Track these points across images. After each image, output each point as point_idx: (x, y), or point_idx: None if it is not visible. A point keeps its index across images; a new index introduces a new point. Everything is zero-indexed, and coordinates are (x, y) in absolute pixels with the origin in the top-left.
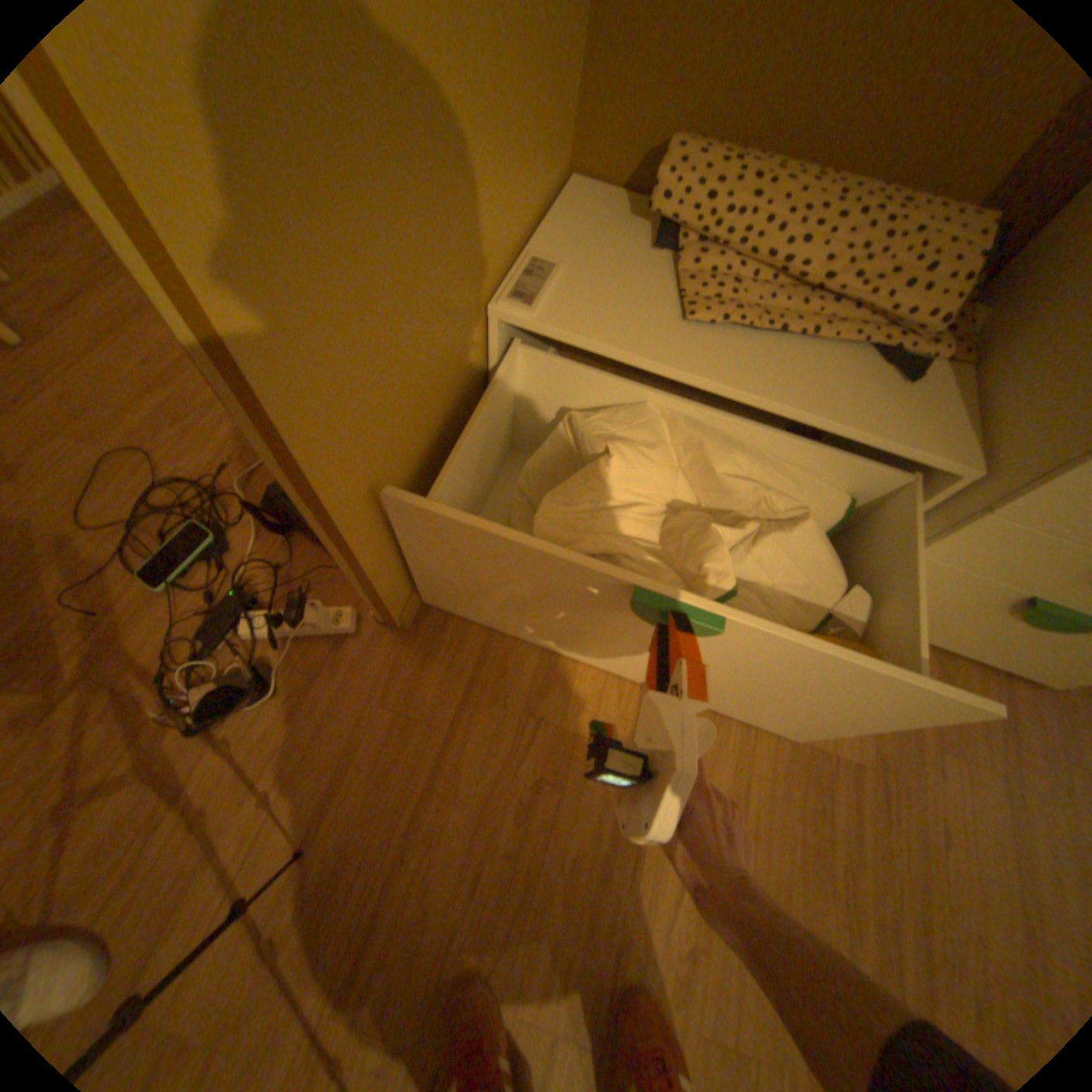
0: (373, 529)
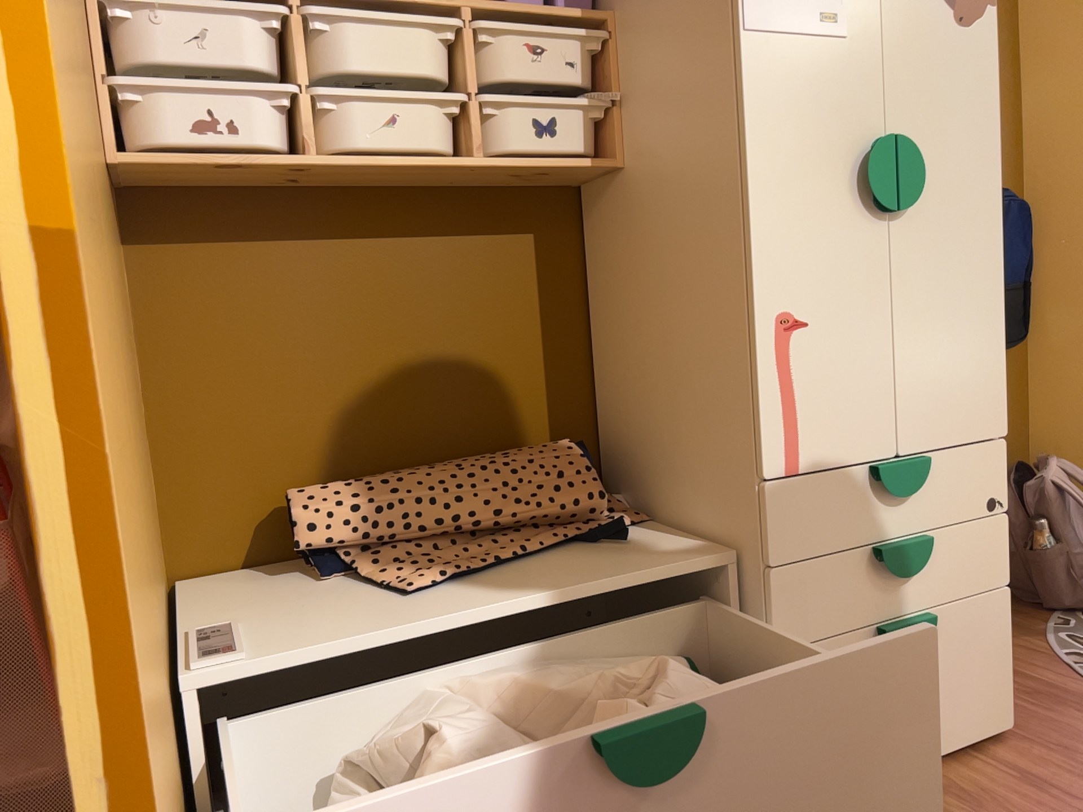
0: None
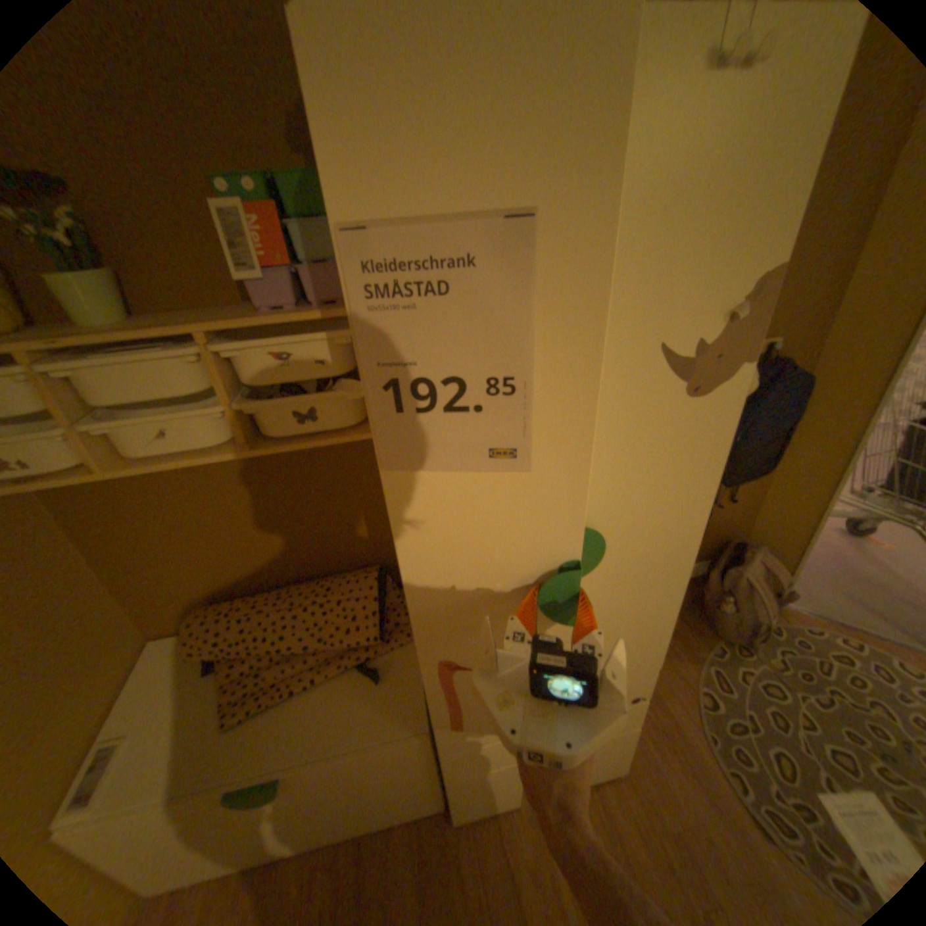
0: None
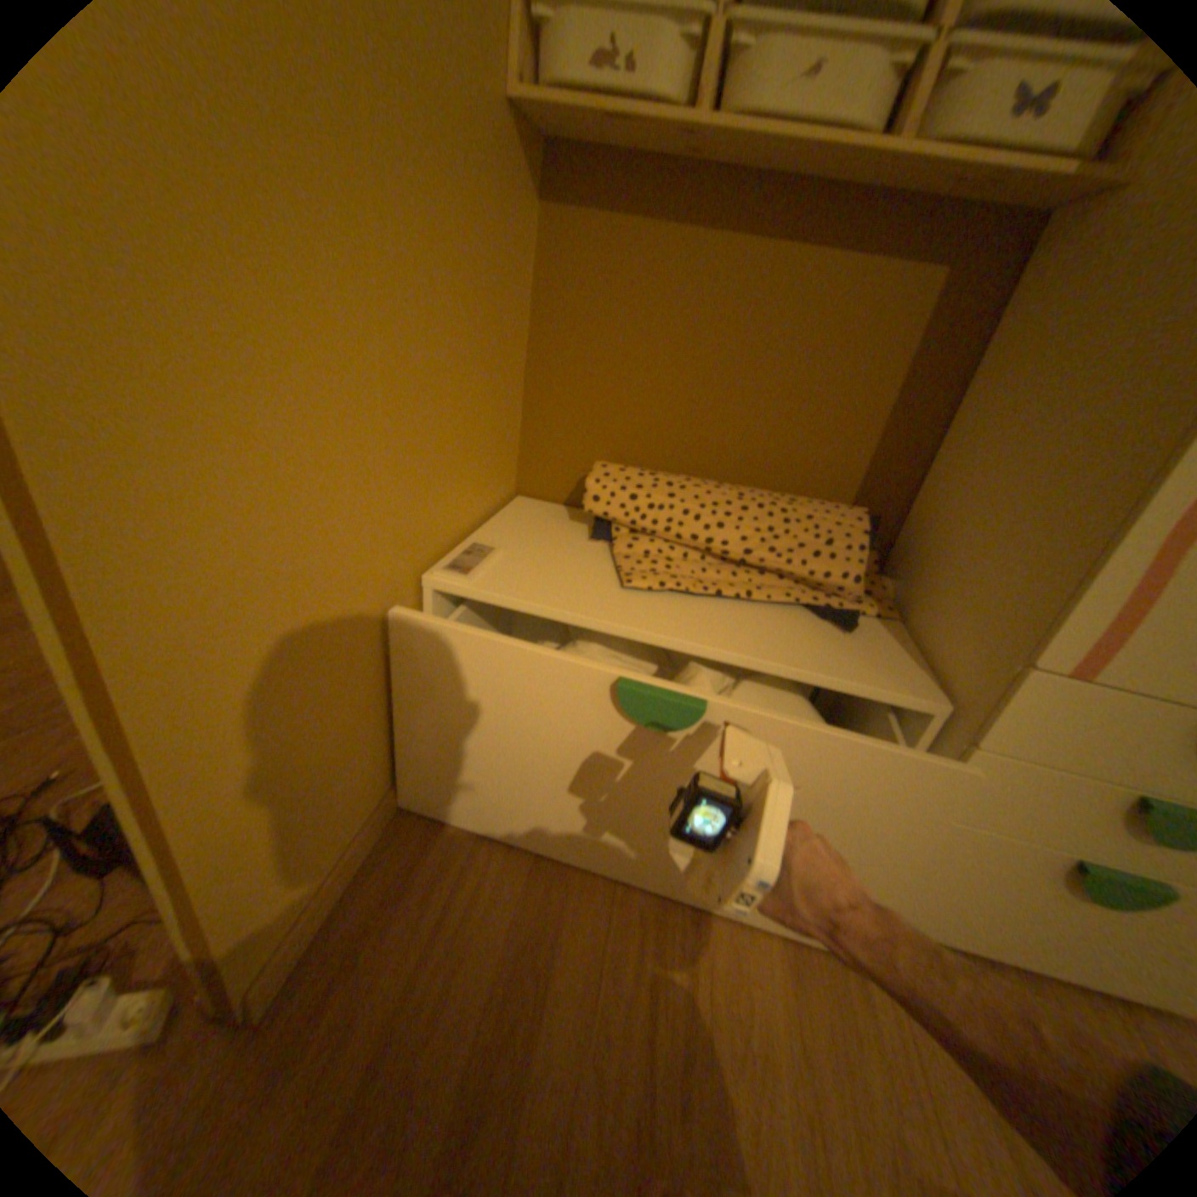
0: (221, 815)
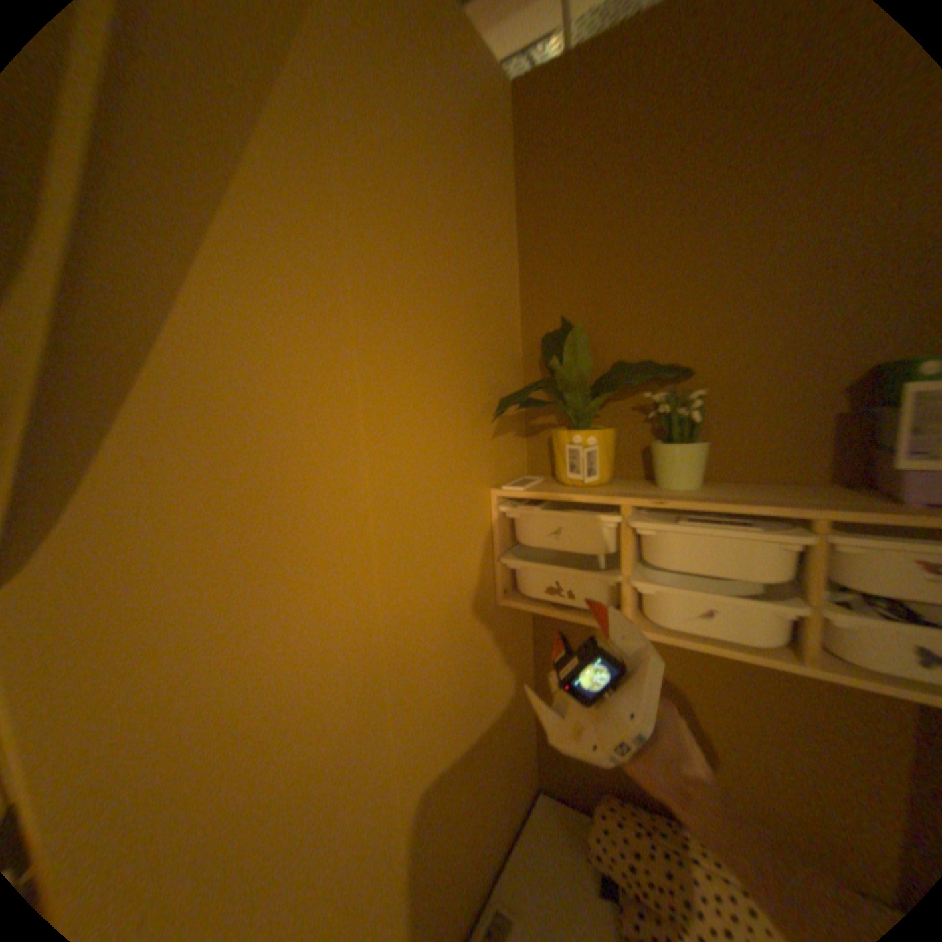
0: None
